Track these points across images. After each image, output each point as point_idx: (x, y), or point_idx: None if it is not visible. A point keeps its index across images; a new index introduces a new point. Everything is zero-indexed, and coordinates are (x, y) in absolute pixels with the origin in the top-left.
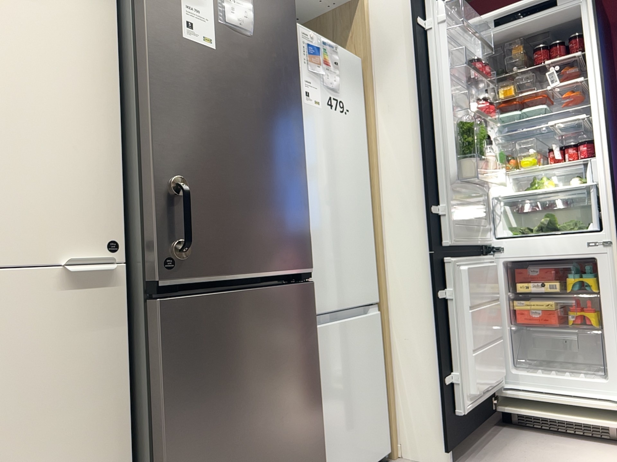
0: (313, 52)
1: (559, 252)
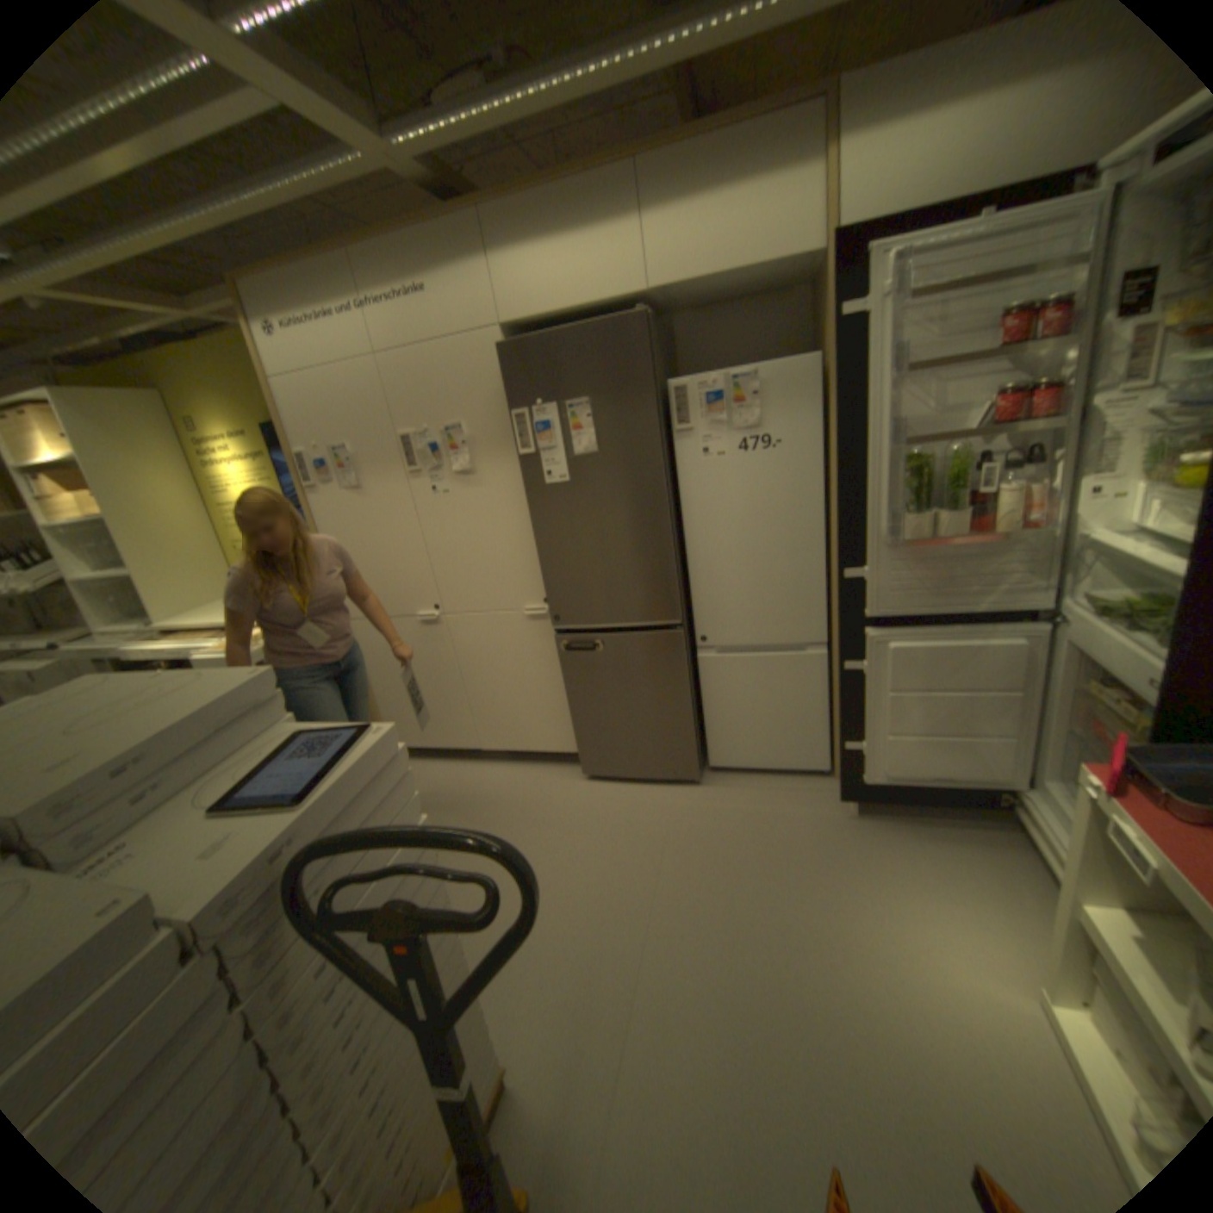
0: (713, 400)
1: (1118, 670)
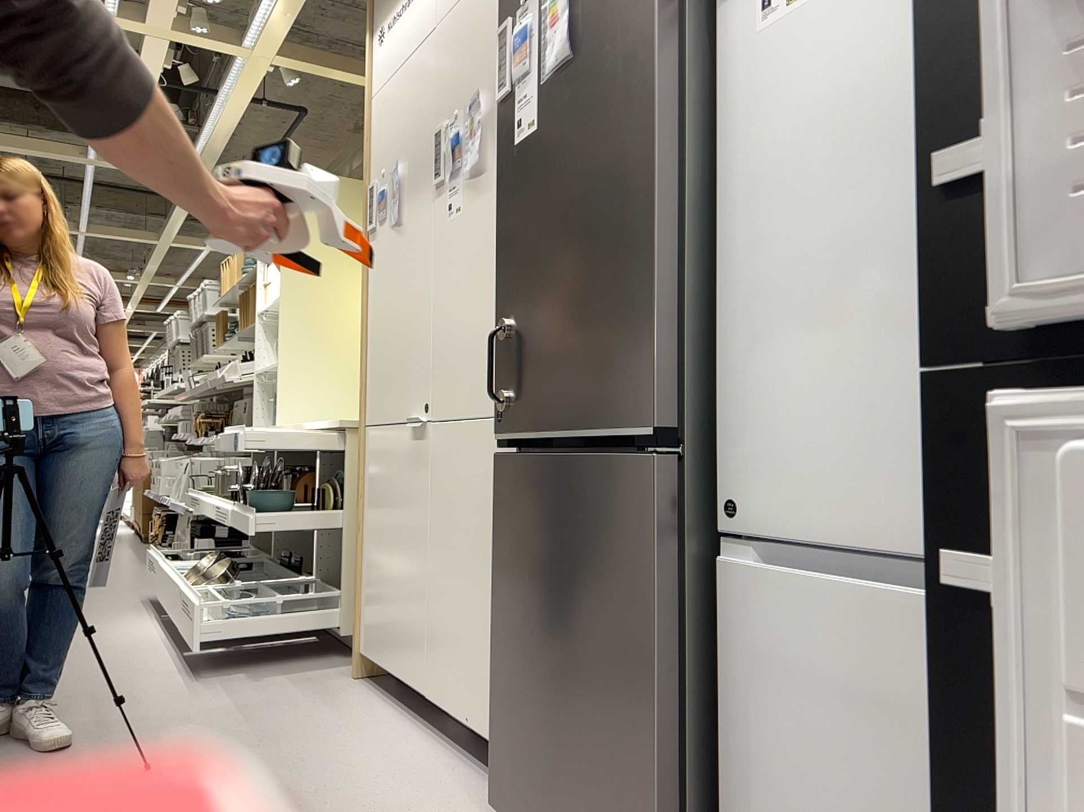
0: None
1: None
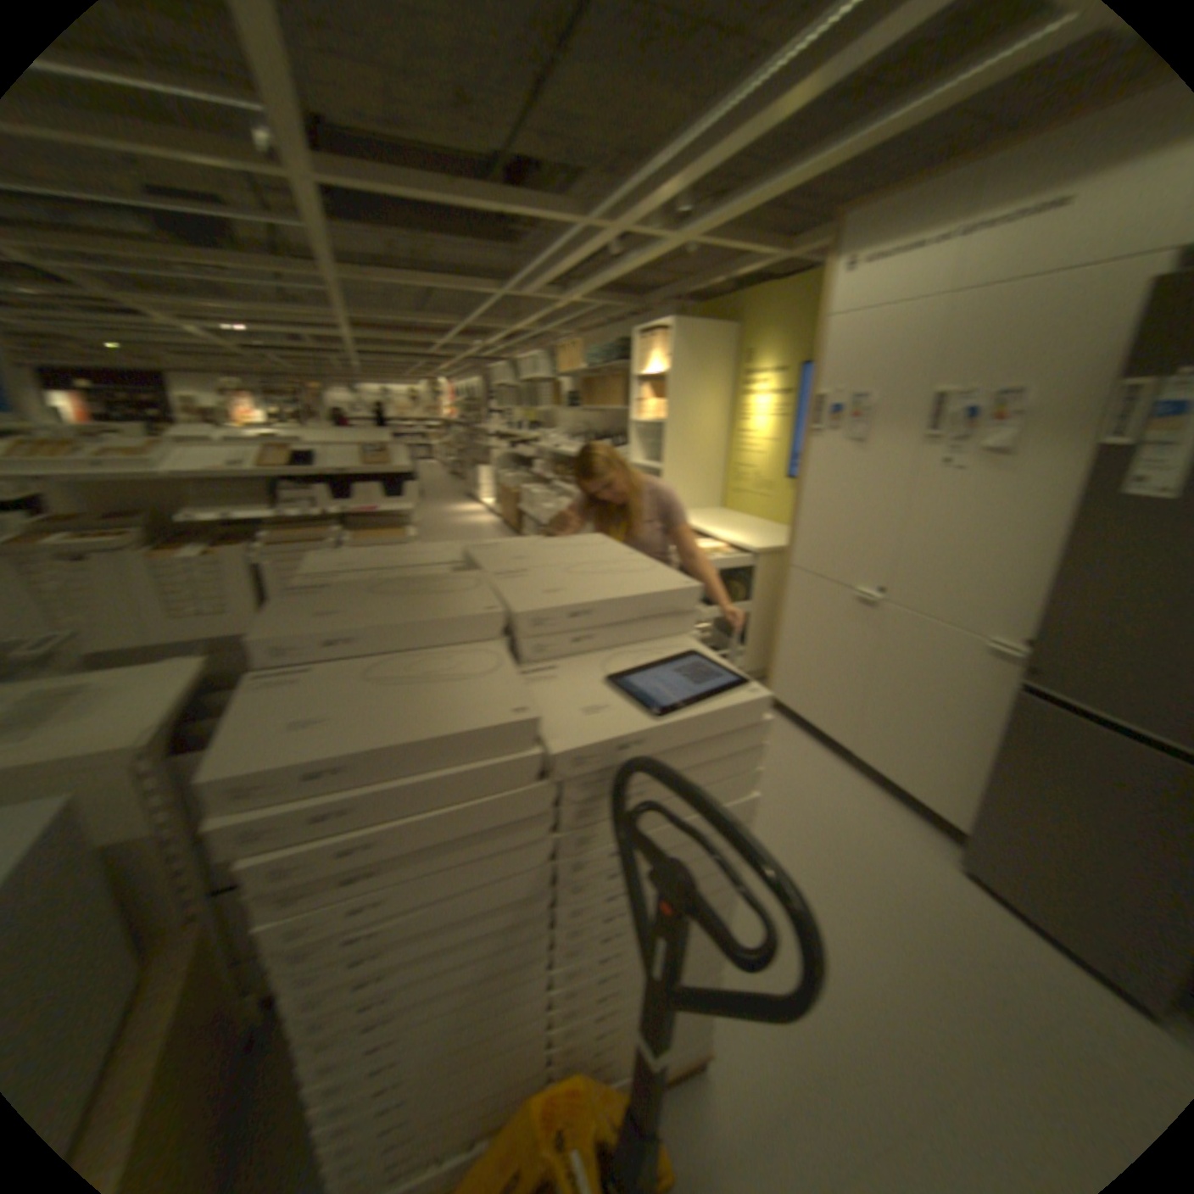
0: None
1: None
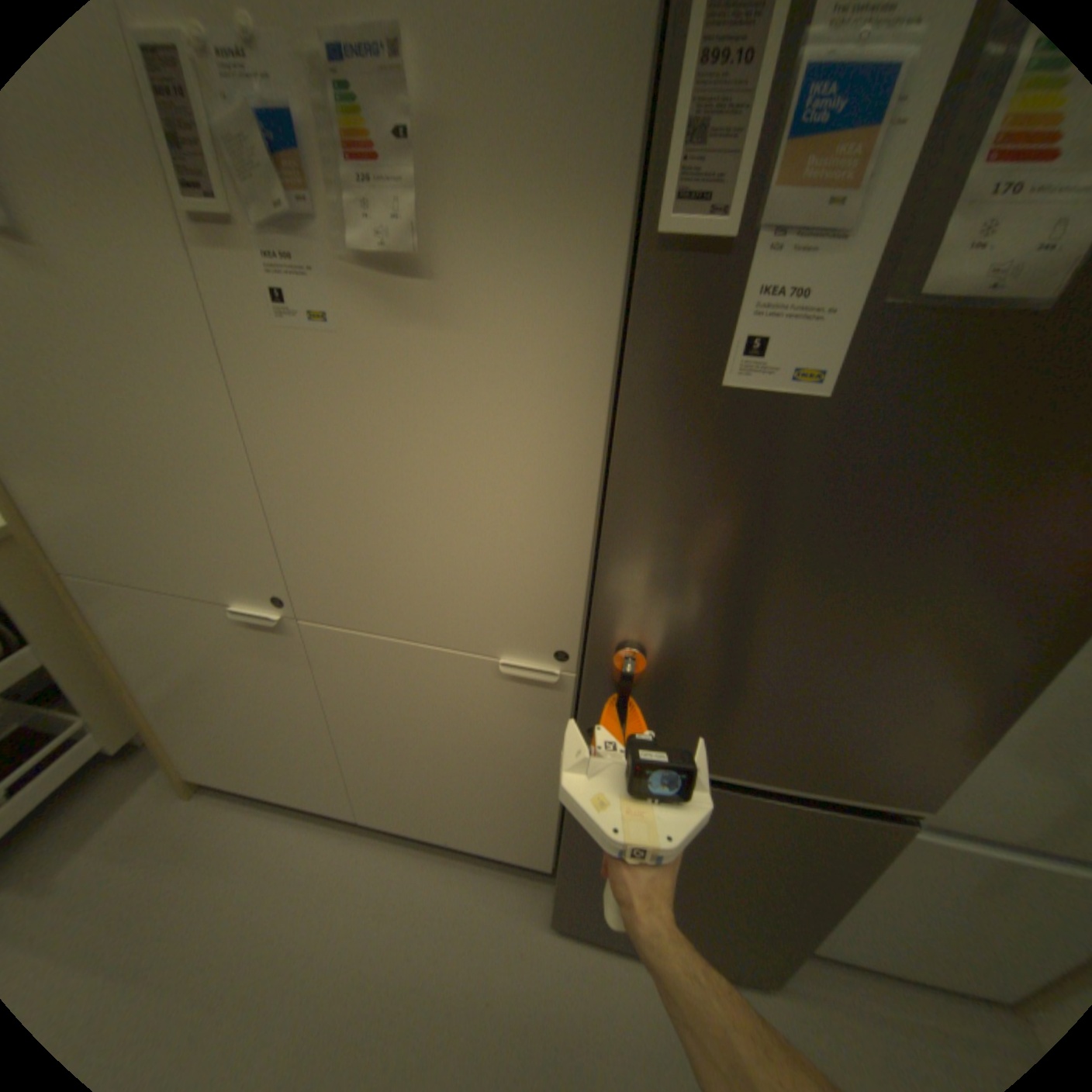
0: None
1: None
